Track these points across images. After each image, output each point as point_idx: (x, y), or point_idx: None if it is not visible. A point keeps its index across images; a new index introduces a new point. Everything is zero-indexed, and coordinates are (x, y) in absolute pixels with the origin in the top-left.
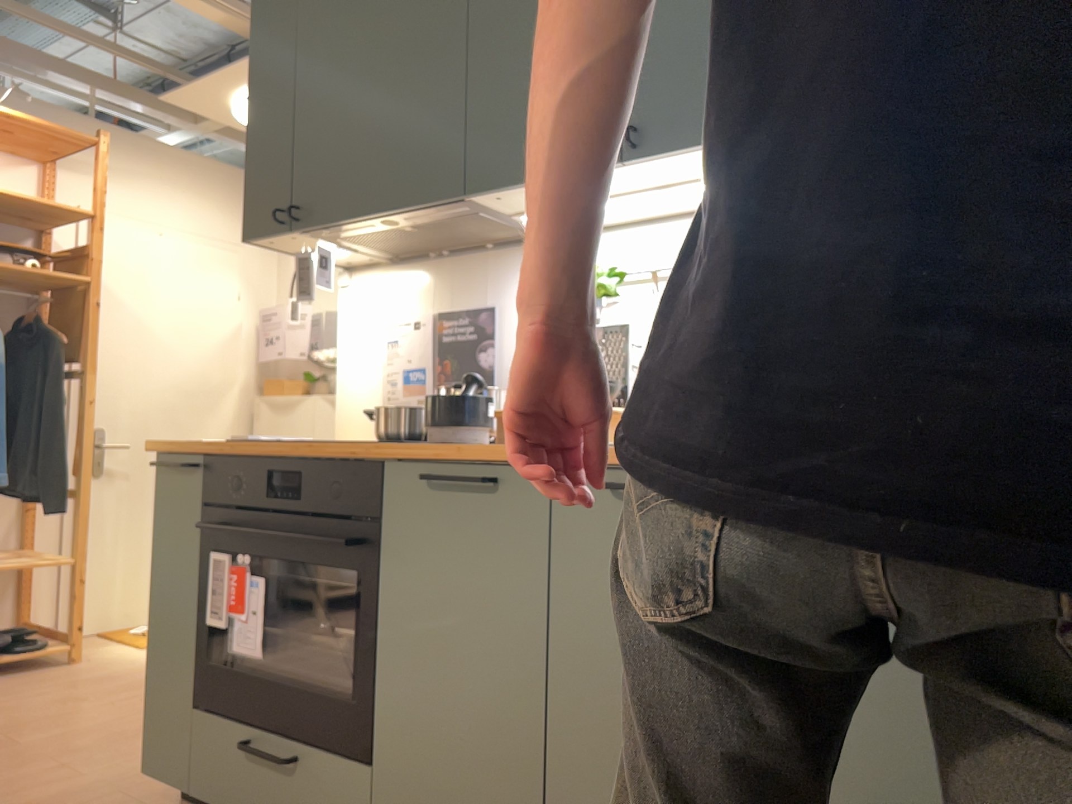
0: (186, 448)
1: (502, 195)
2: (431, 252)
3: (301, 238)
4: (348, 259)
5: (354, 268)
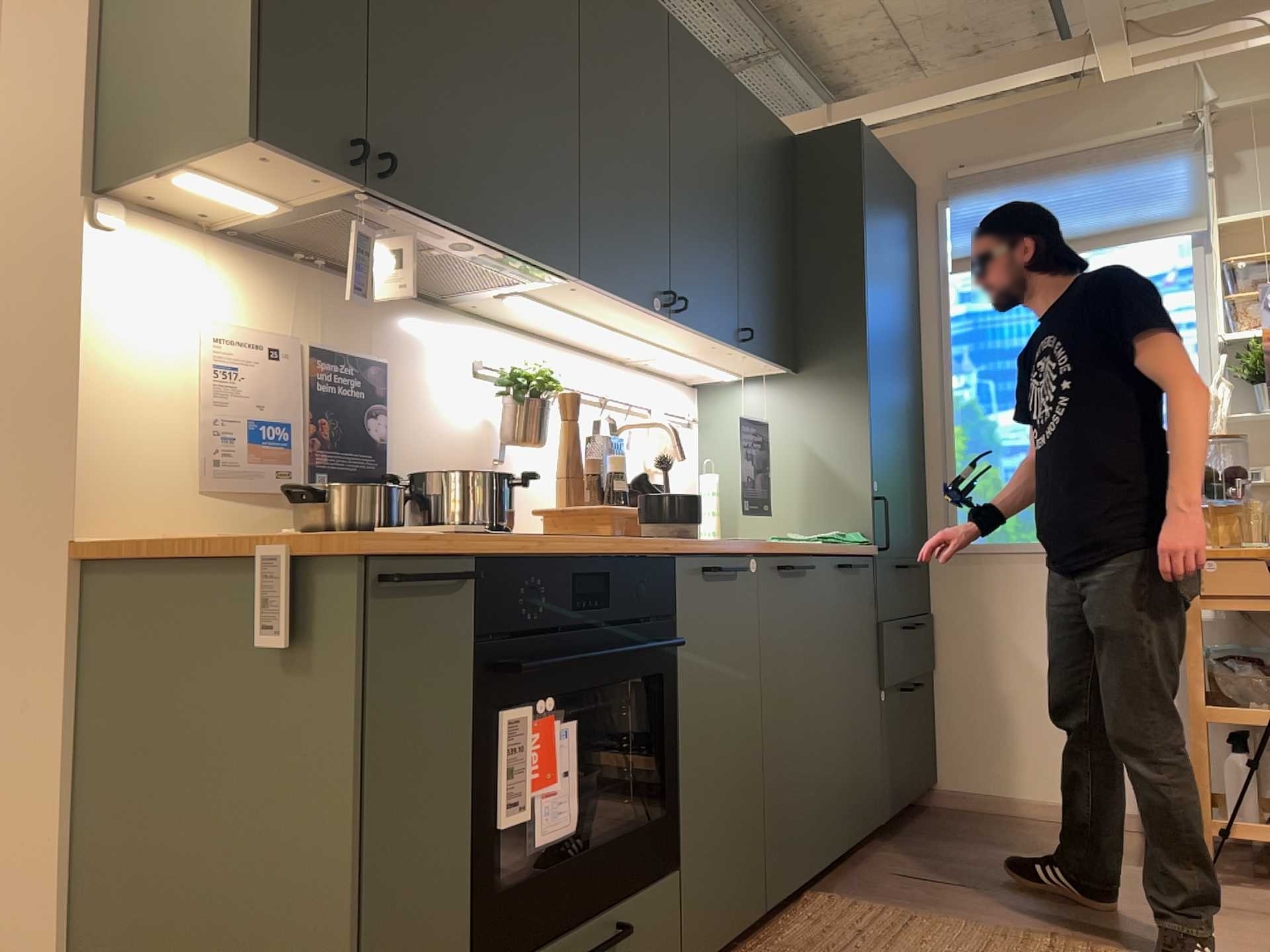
0: (451, 547)
1: (581, 287)
2: (305, 254)
3: (321, 185)
4: (167, 194)
5: (122, 201)
